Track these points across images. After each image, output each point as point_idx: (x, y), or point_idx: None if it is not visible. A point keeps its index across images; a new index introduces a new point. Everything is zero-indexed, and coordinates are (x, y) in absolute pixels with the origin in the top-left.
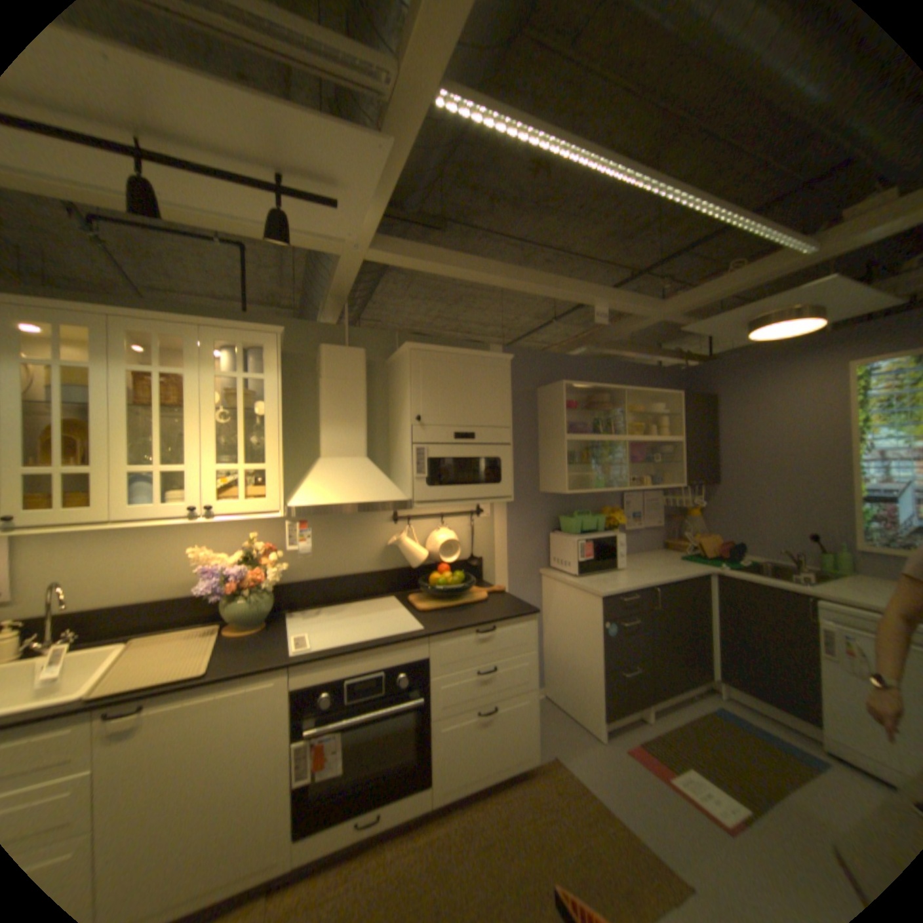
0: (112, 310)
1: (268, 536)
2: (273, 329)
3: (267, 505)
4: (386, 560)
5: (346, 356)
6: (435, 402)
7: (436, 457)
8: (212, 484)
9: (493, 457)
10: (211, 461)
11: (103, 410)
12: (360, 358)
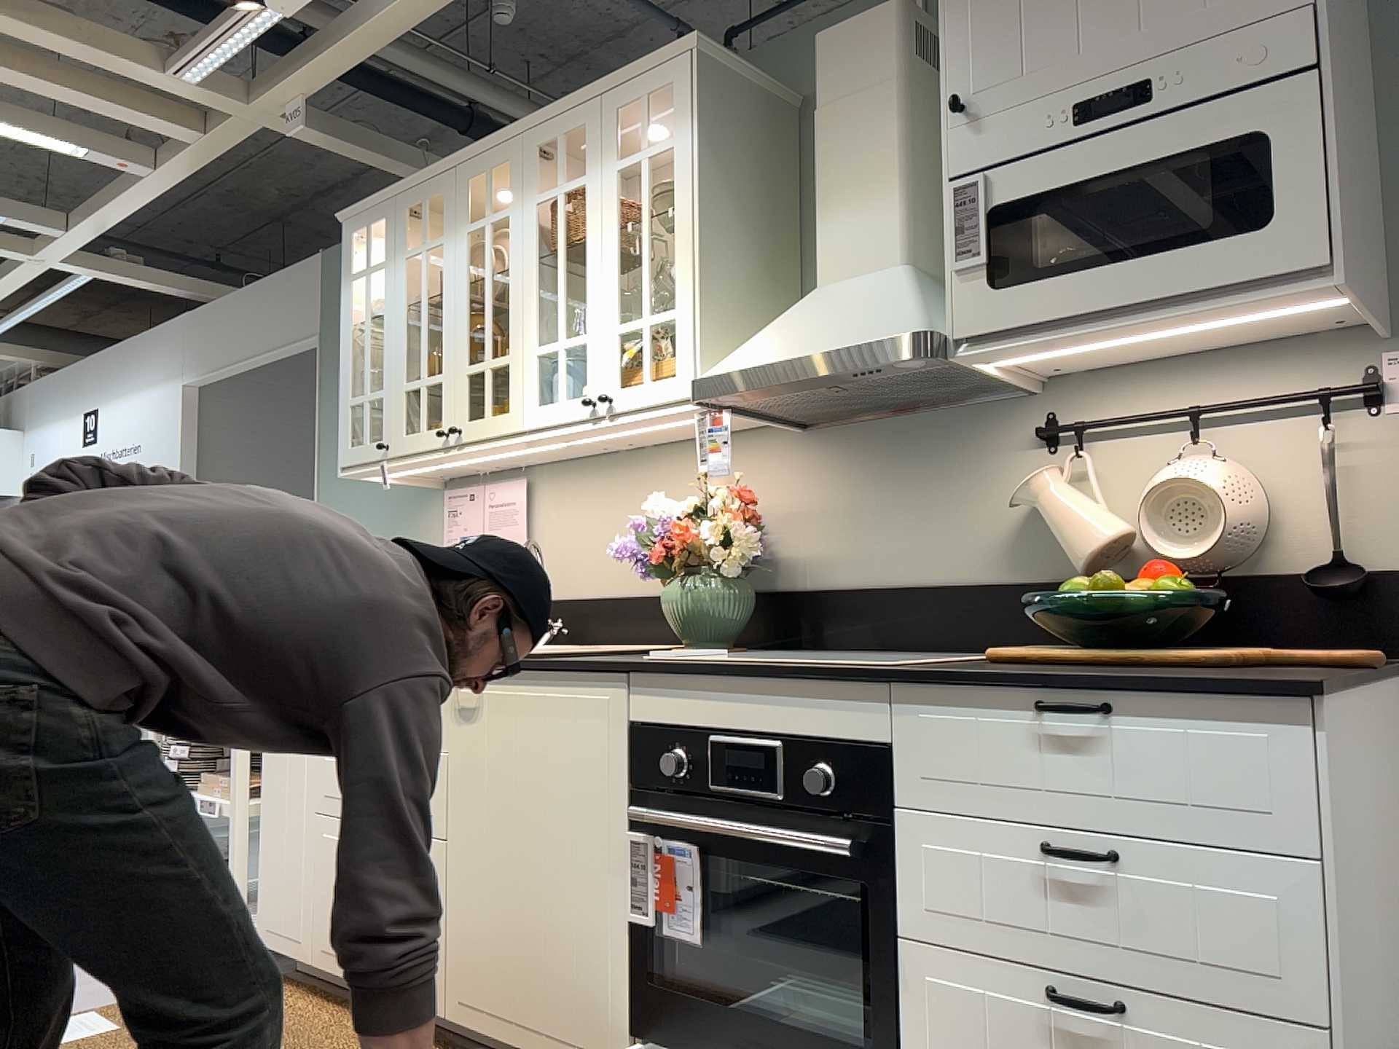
0: (523, 126)
1: (782, 489)
2: (681, 48)
3: (675, 387)
4: (1027, 556)
5: (857, 40)
6: (1006, 41)
7: (1014, 201)
8: (612, 359)
9: (1231, 138)
10: (610, 319)
11: (517, 272)
12: (886, 28)
